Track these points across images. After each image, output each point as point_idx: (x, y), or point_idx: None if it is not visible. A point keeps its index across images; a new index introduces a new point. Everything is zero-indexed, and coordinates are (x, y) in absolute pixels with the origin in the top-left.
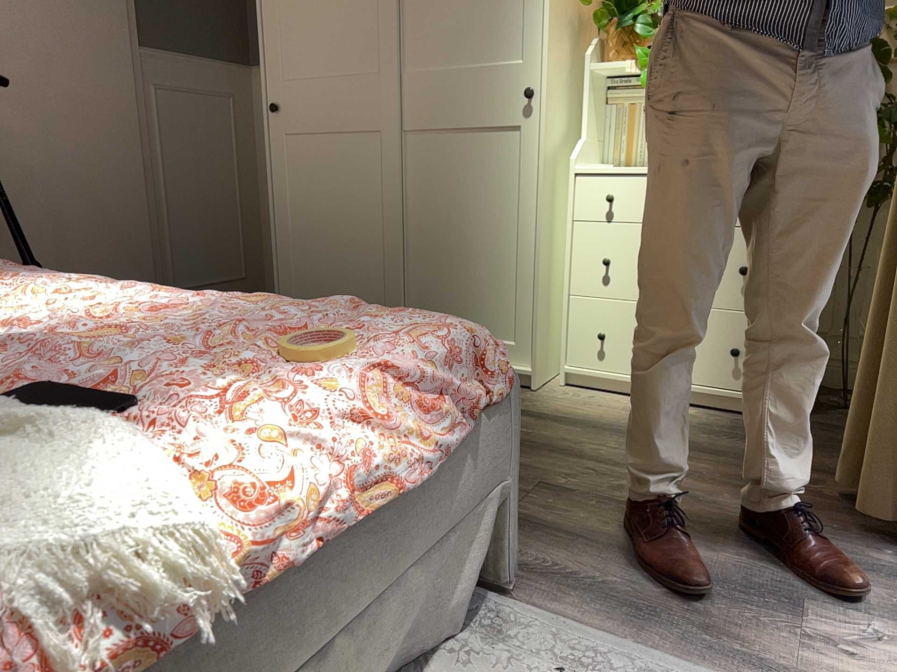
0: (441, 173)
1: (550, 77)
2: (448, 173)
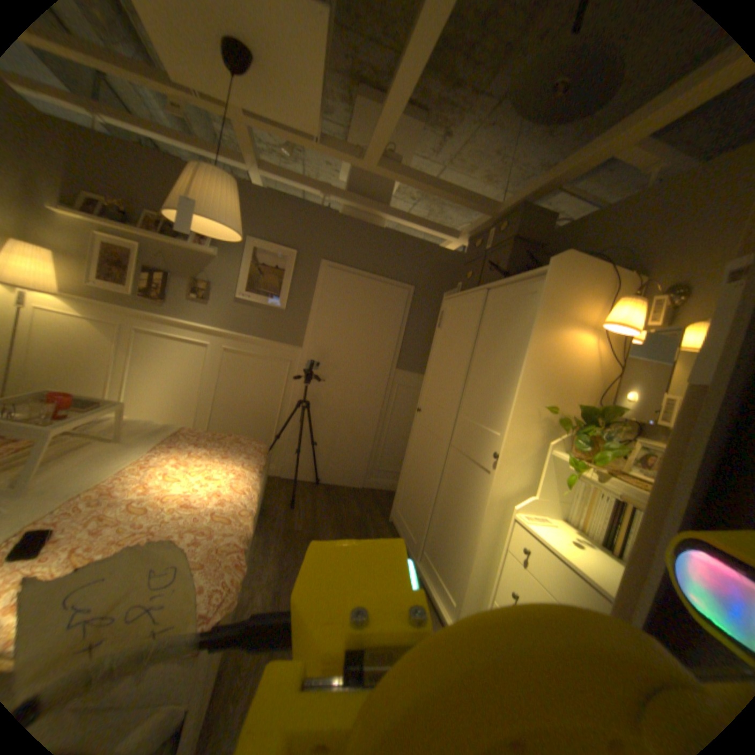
0: (456, 476)
1: (509, 451)
2: (458, 477)
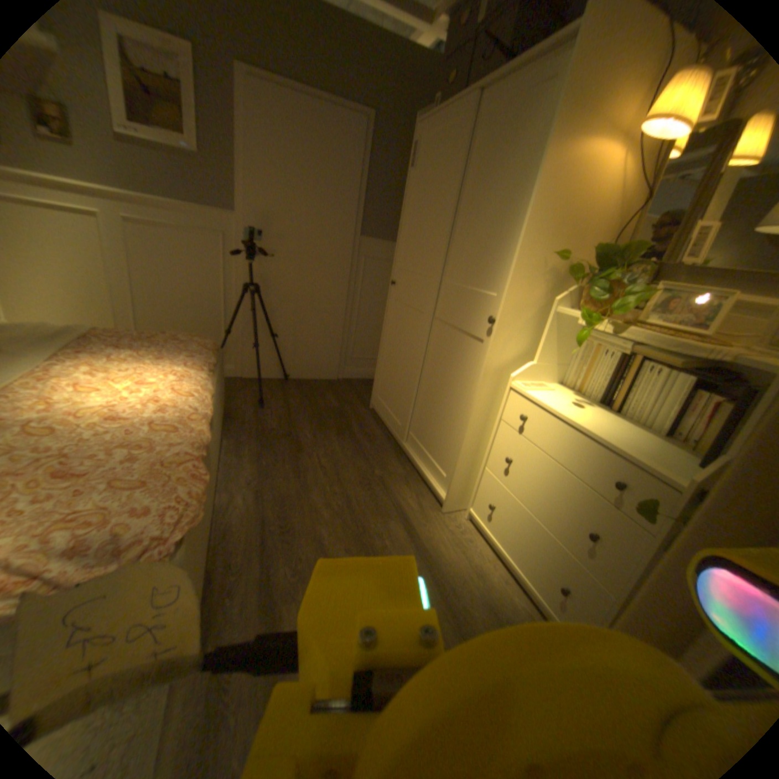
0: (443, 351)
1: (508, 311)
2: (445, 352)
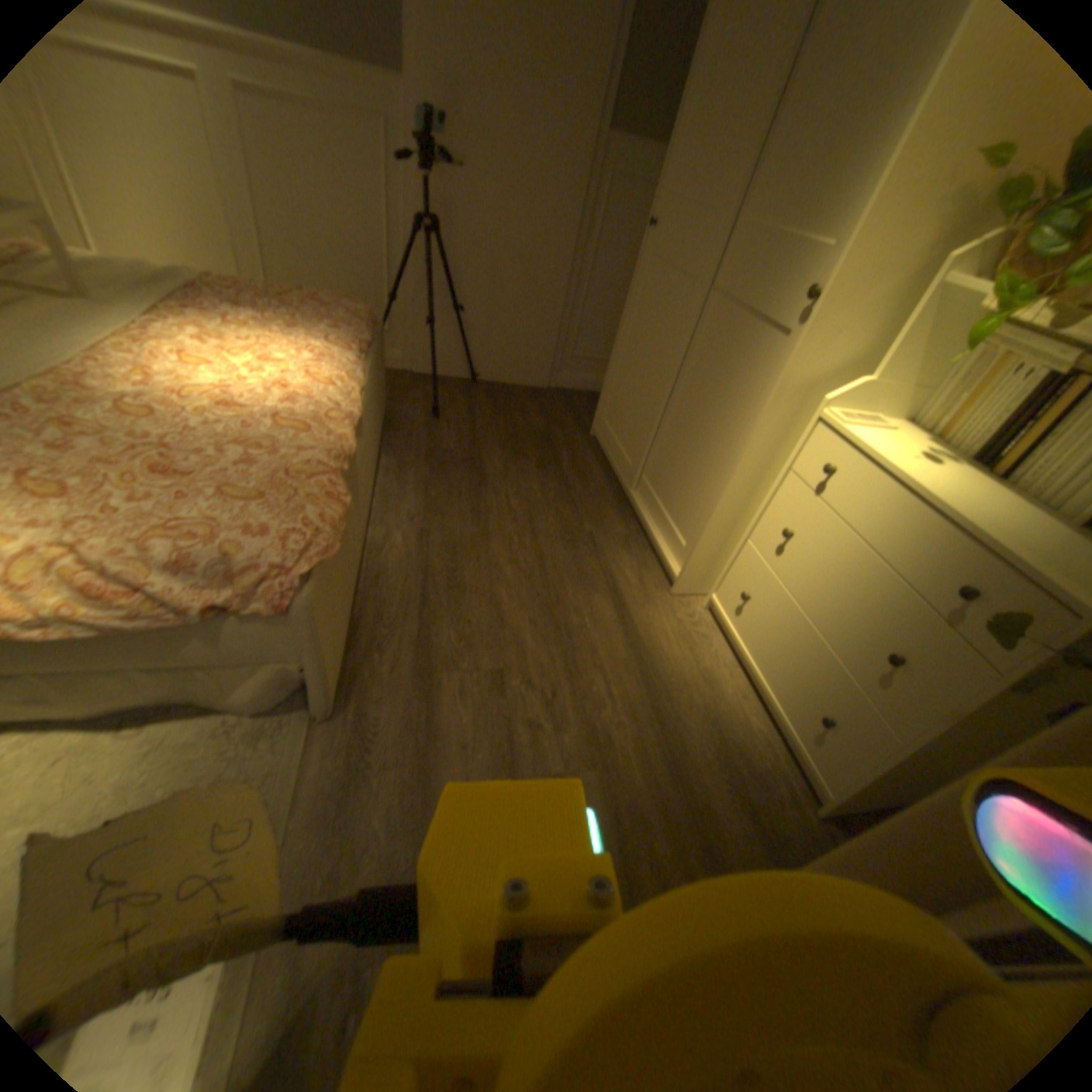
0: (718, 348)
1: (850, 276)
2: (721, 351)
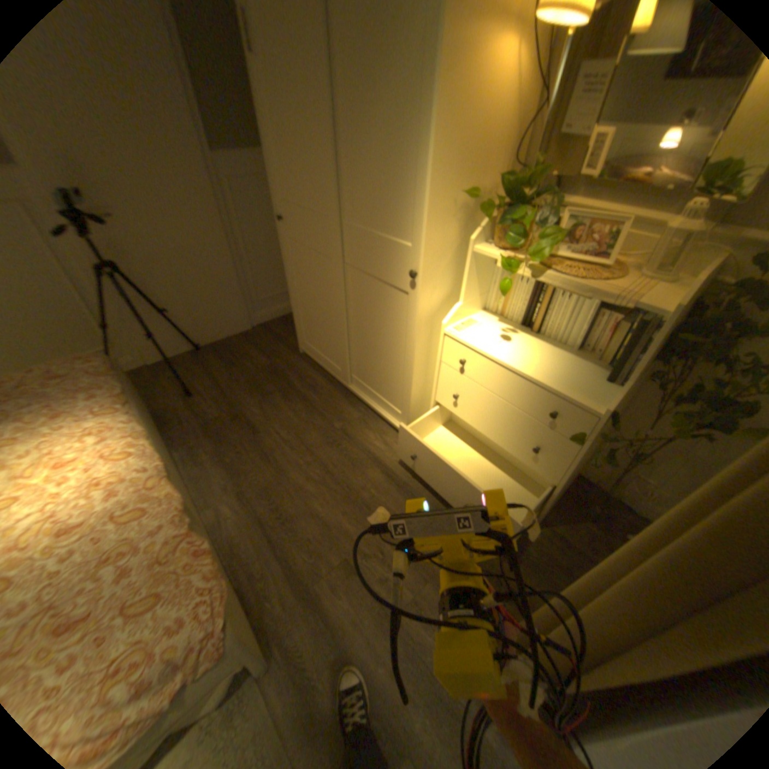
0: (365, 299)
1: (428, 265)
2: (368, 301)
